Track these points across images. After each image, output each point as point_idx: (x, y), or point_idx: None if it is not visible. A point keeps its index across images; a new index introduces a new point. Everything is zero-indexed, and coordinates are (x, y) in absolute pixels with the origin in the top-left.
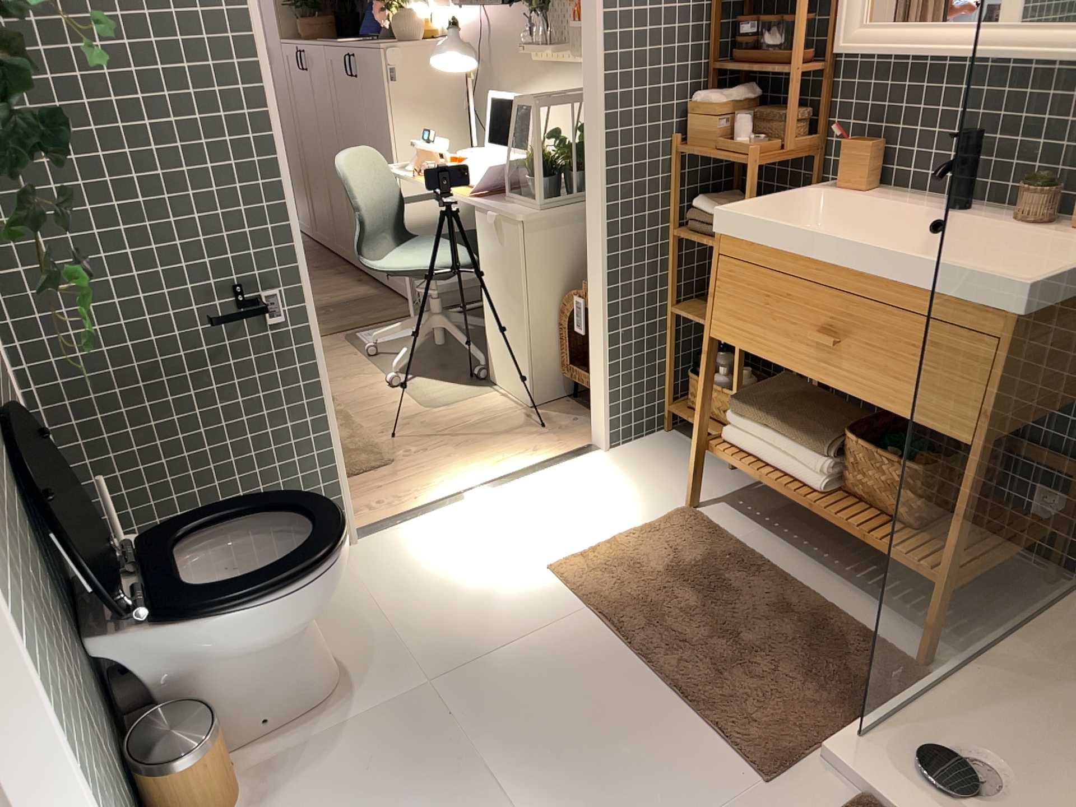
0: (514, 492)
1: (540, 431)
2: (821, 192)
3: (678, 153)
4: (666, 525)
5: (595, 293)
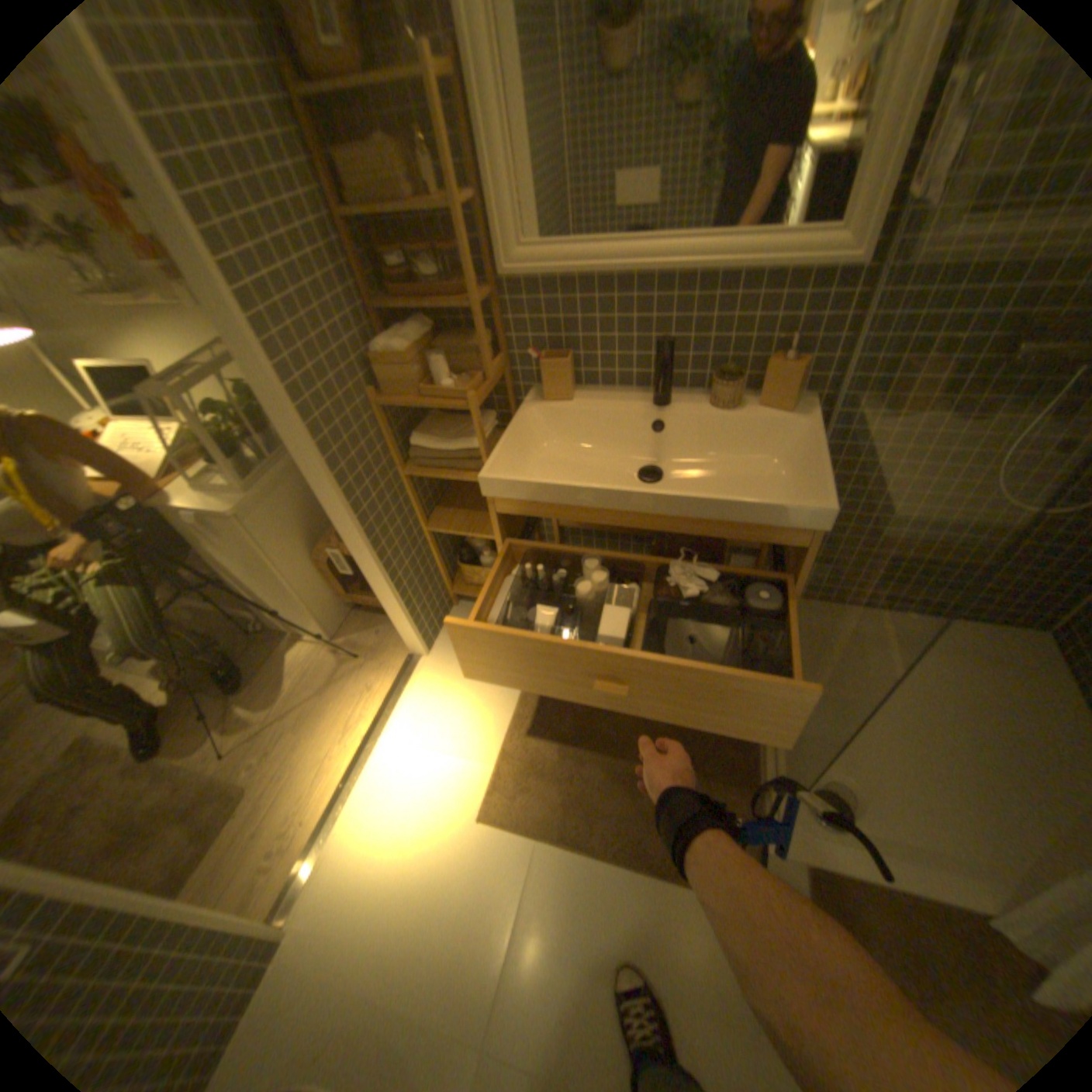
0: (384, 748)
1: (355, 659)
2: (537, 408)
3: (381, 404)
4: (525, 705)
5: (363, 559)
